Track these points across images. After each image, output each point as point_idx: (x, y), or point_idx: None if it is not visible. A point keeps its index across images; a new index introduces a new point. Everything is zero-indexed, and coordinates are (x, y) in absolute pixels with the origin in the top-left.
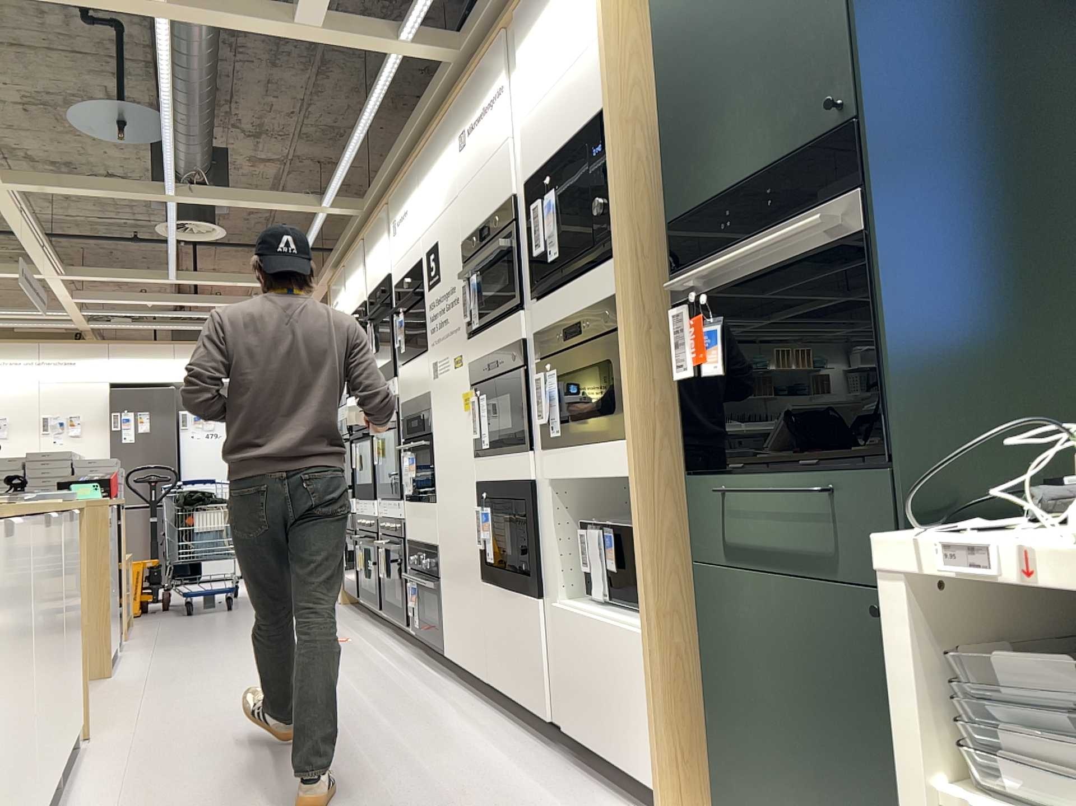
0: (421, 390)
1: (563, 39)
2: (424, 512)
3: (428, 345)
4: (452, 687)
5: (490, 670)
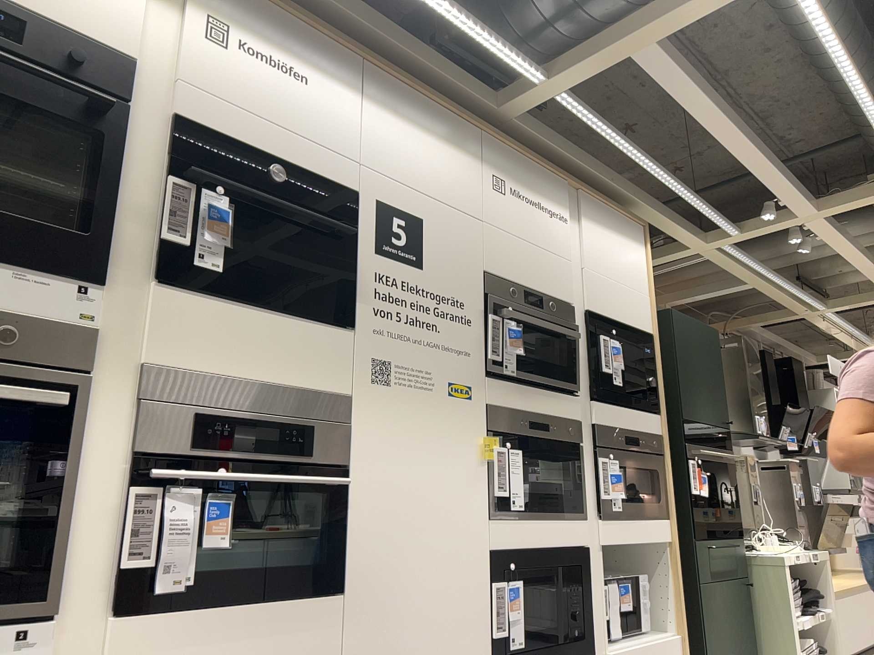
0: (311, 381)
1: (623, 264)
2: (281, 621)
3: (359, 324)
4: None
5: None
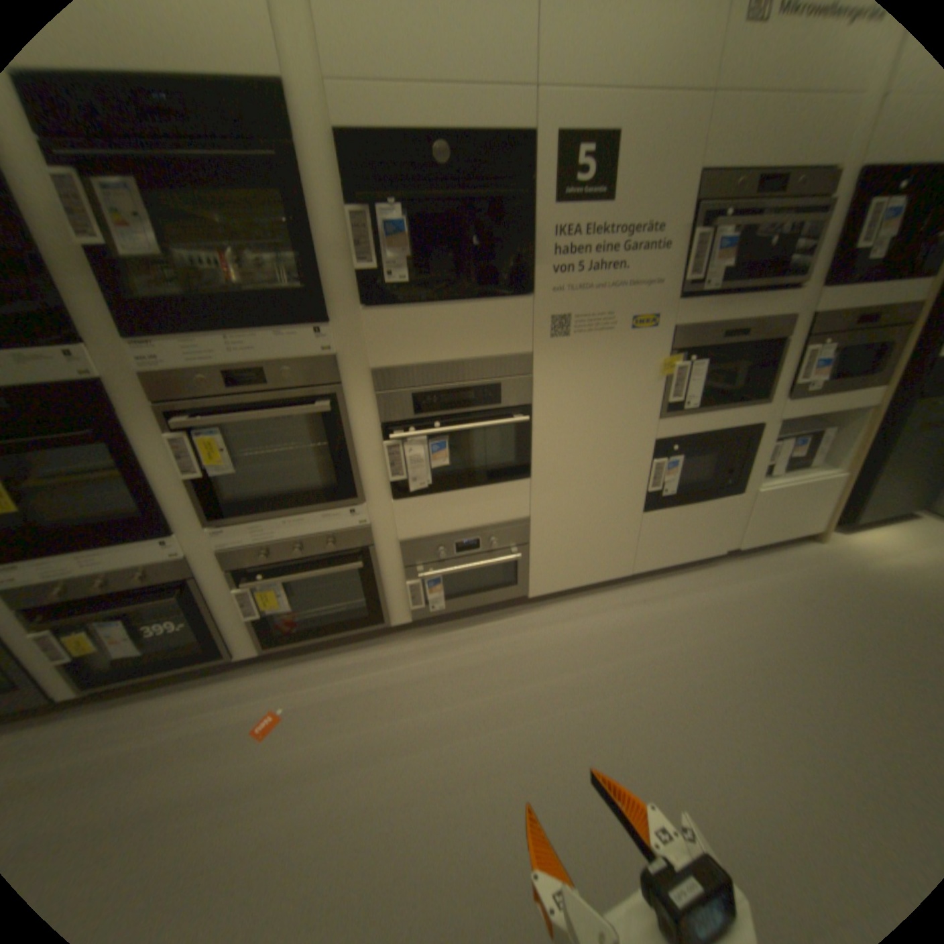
0: (495, 351)
1: None
2: (487, 495)
3: (537, 289)
4: (559, 609)
5: (639, 565)
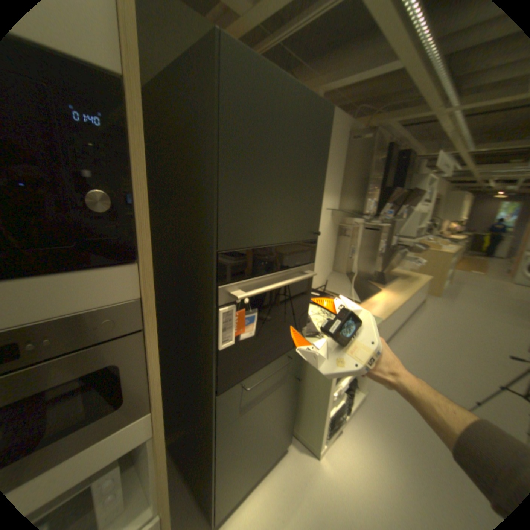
0: None
1: None
2: None
3: None
4: None
5: None
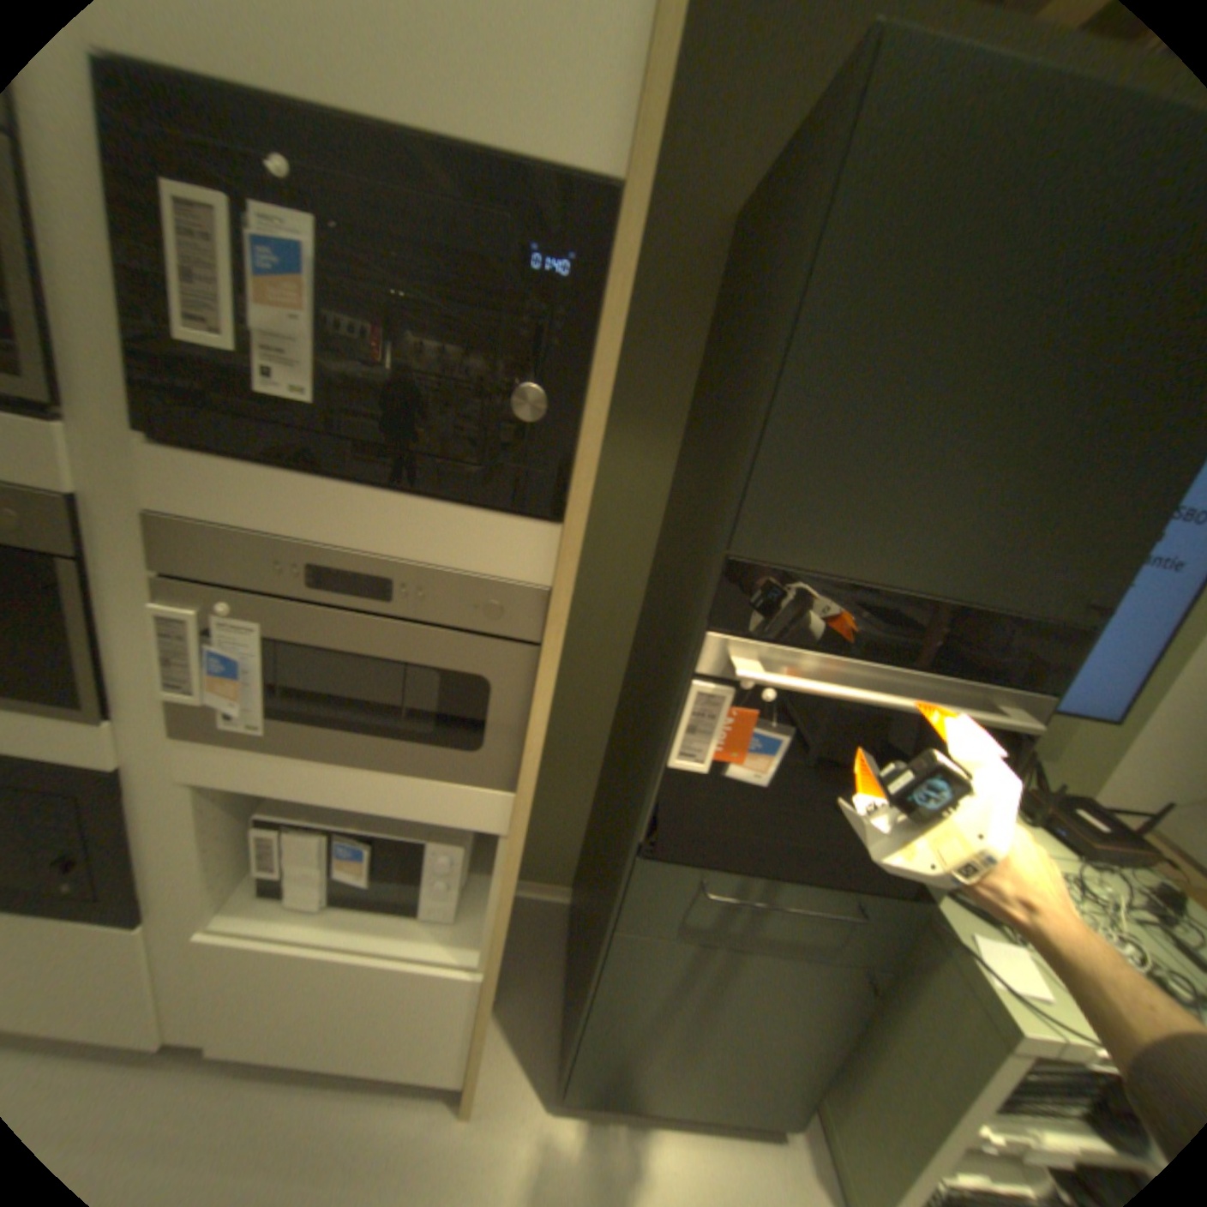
0: None
1: None
2: None
3: None
4: None
5: None
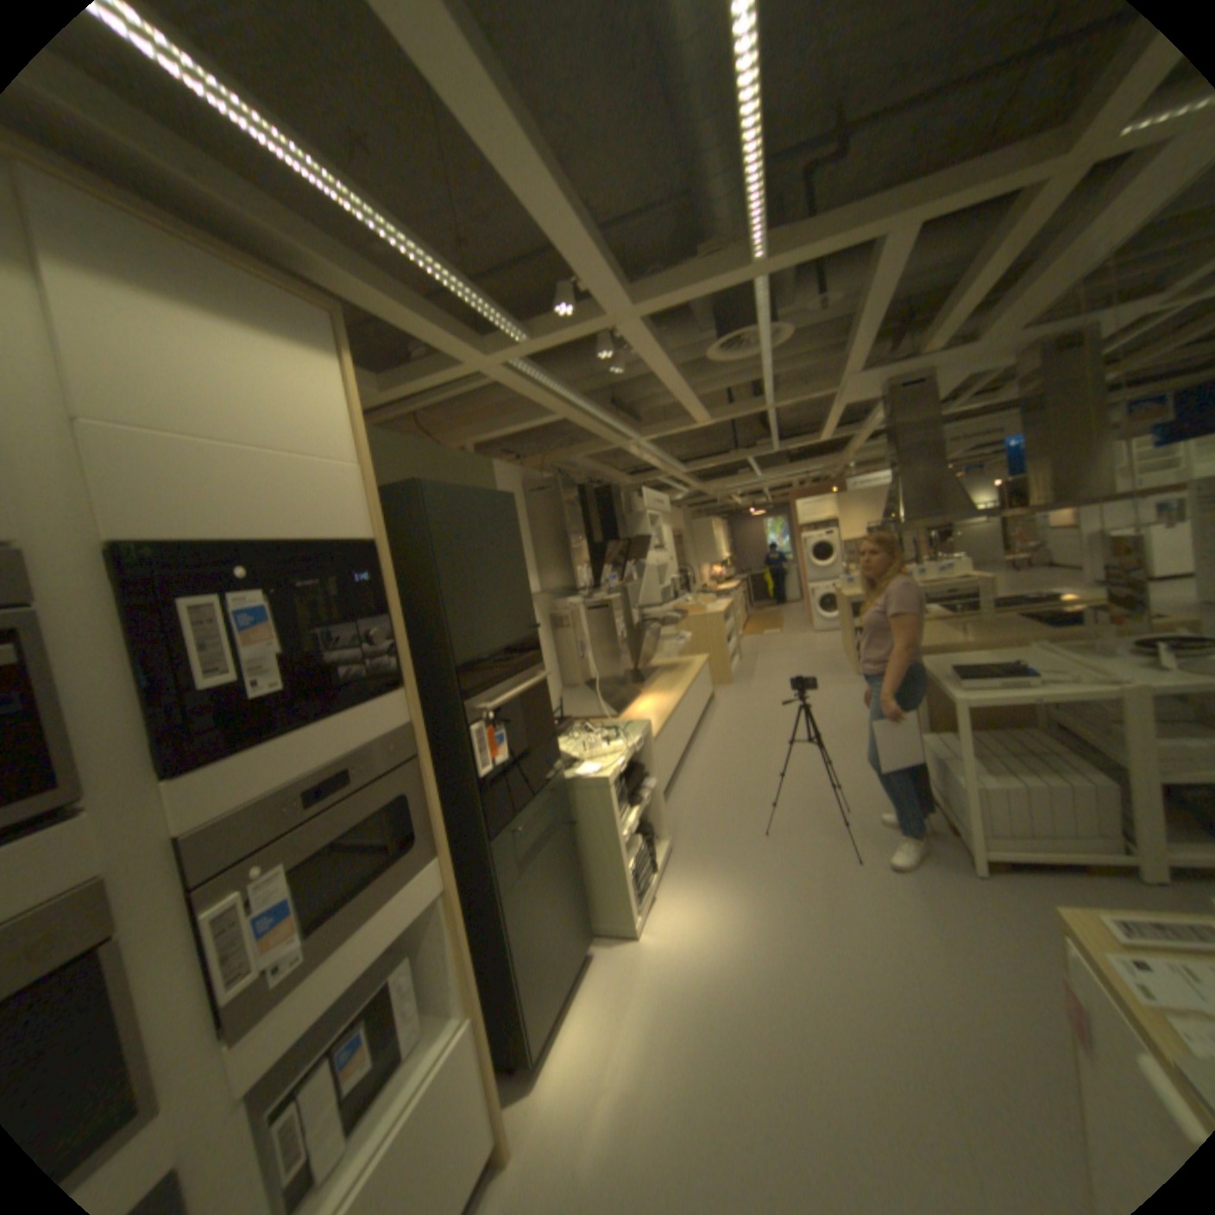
0: None
1: (267, 402)
2: None
3: None
4: None
5: None
